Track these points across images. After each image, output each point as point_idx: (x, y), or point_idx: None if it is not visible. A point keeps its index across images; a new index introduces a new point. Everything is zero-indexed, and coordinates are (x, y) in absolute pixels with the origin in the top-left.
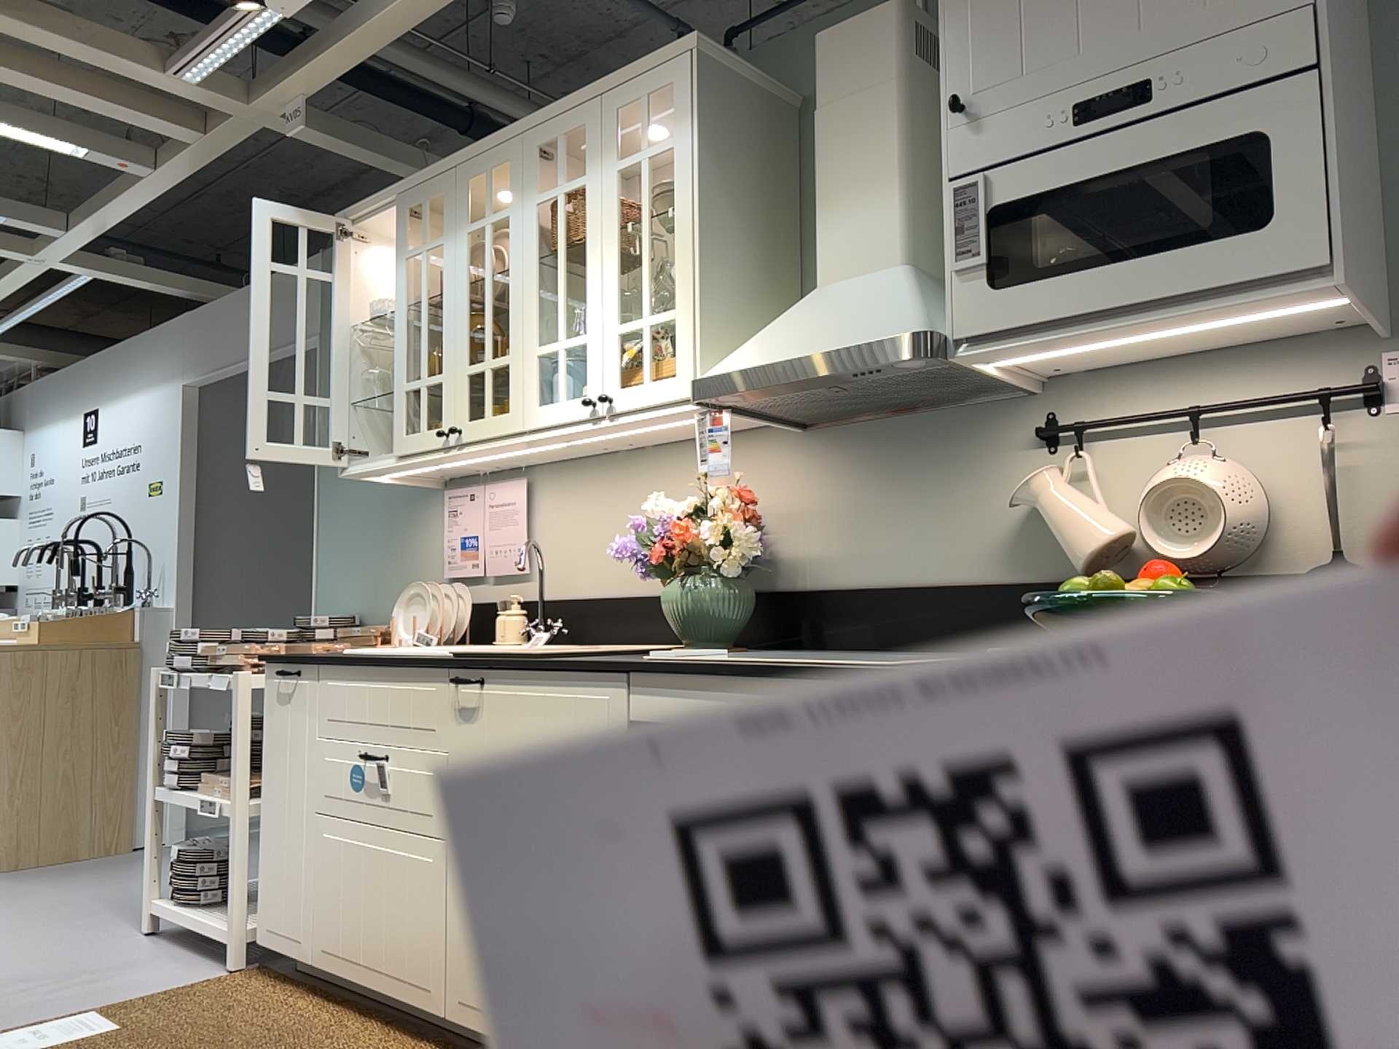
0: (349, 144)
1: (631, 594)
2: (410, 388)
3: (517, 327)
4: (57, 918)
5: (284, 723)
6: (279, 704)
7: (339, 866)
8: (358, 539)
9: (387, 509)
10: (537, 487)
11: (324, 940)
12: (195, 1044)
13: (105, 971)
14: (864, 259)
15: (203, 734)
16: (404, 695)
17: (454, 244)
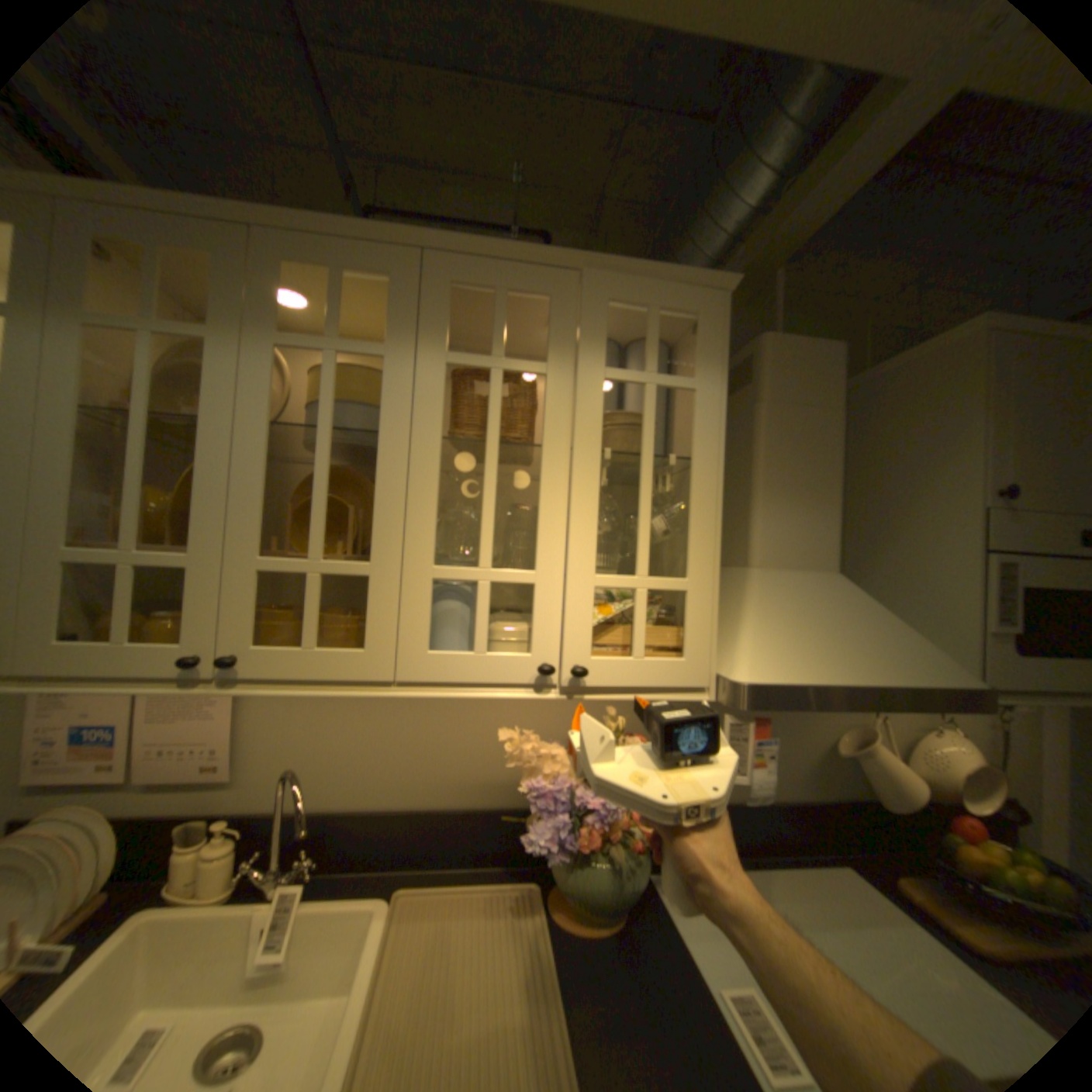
0: None
1: (417, 807)
2: (81, 557)
3: (394, 526)
4: None
5: None
6: None
7: None
8: None
9: None
10: None
11: None
12: None
13: None
14: (807, 557)
15: None
16: None
17: (237, 345)
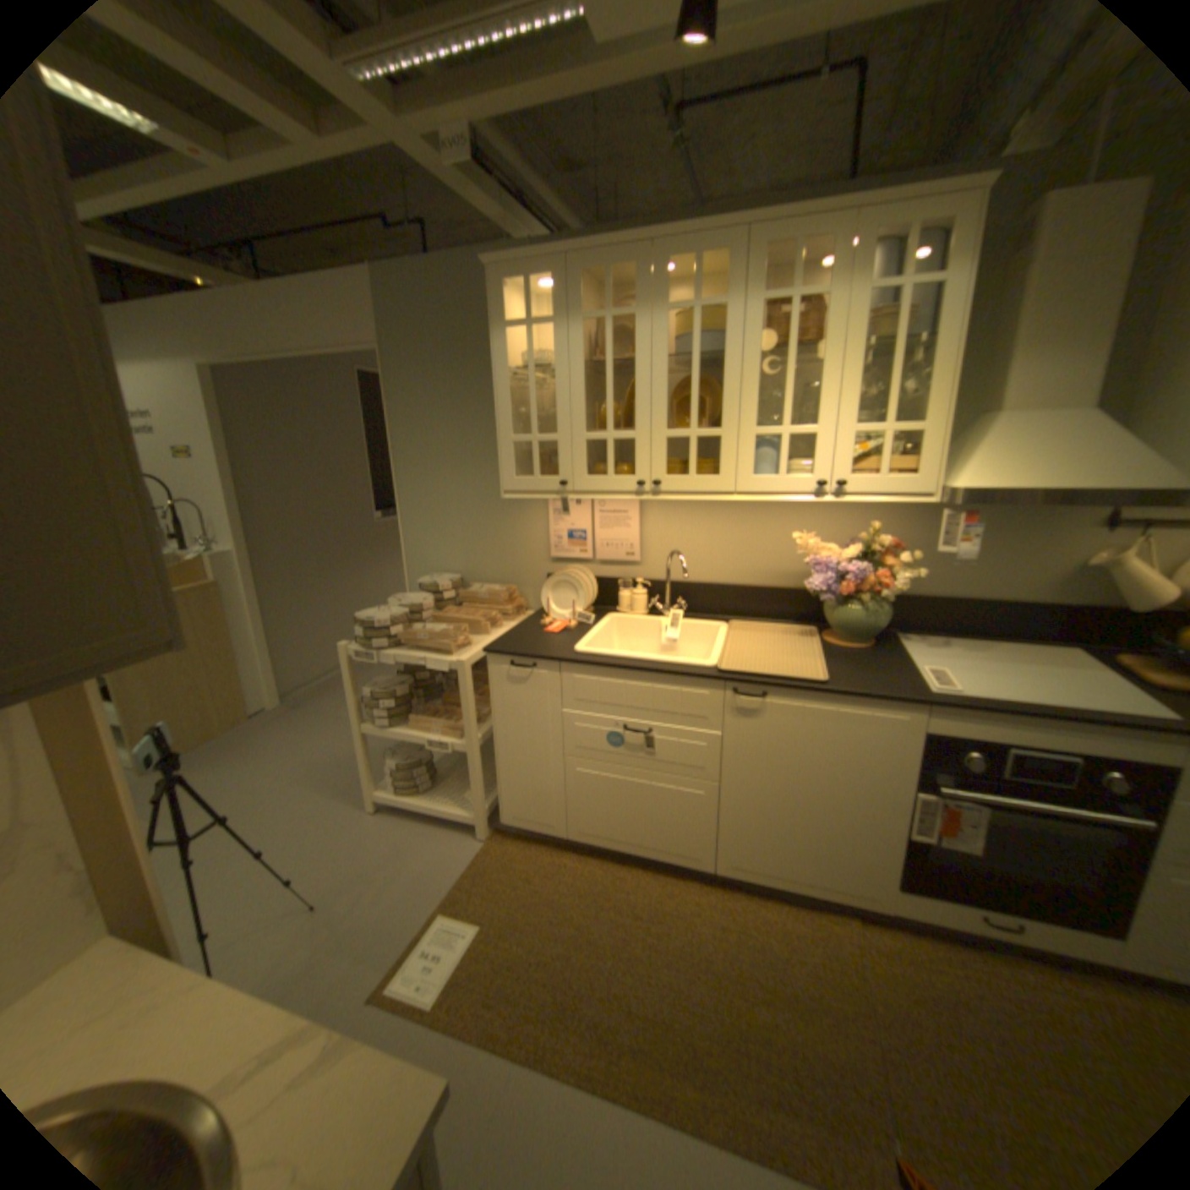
0: (458, 171)
1: (740, 583)
2: (592, 438)
3: (733, 408)
4: (277, 812)
5: (519, 697)
6: (510, 684)
7: (598, 789)
8: (449, 520)
9: (478, 500)
10: (645, 502)
11: (582, 828)
12: (552, 928)
13: (388, 864)
14: (1060, 397)
15: (394, 687)
16: (672, 693)
17: (649, 316)
